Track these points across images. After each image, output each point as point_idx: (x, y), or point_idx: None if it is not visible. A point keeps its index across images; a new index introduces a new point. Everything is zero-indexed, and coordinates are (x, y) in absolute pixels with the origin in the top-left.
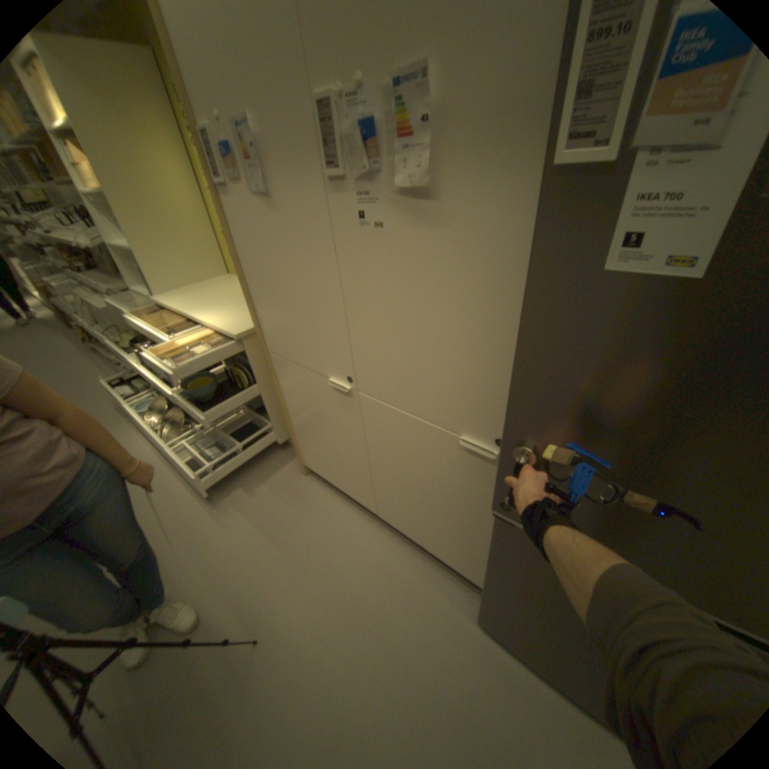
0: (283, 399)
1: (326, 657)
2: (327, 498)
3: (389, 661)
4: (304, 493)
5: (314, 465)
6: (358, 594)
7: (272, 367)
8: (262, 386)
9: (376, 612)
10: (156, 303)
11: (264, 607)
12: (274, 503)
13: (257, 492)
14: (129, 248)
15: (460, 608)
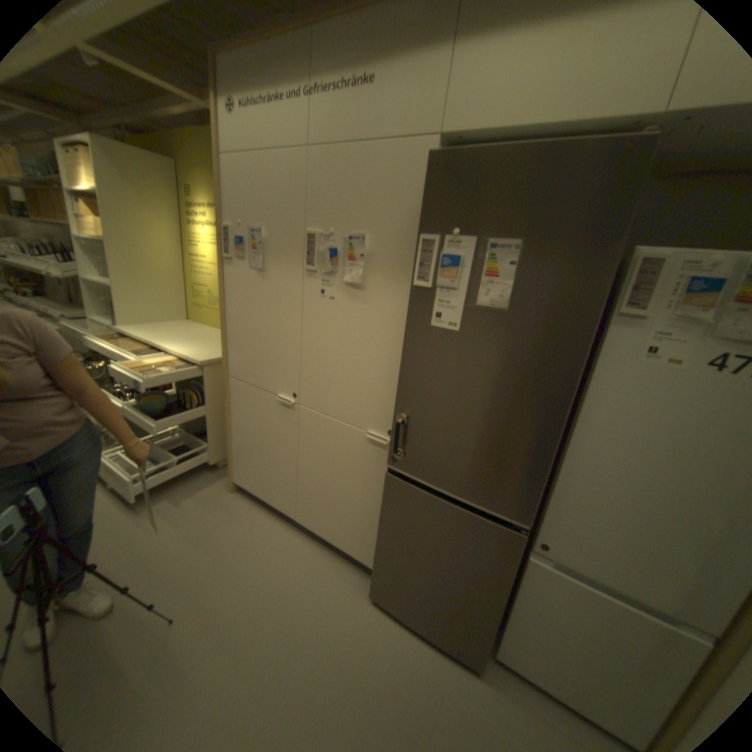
0: (229, 416)
1: (238, 629)
2: (250, 510)
3: (294, 629)
4: (229, 506)
5: (243, 480)
6: (272, 582)
7: (228, 388)
8: (209, 408)
9: (286, 594)
10: (117, 331)
11: (182, 594)
12: (199, 513)
13: (183, 504)
14: (108, 284)
15: (356, 590)
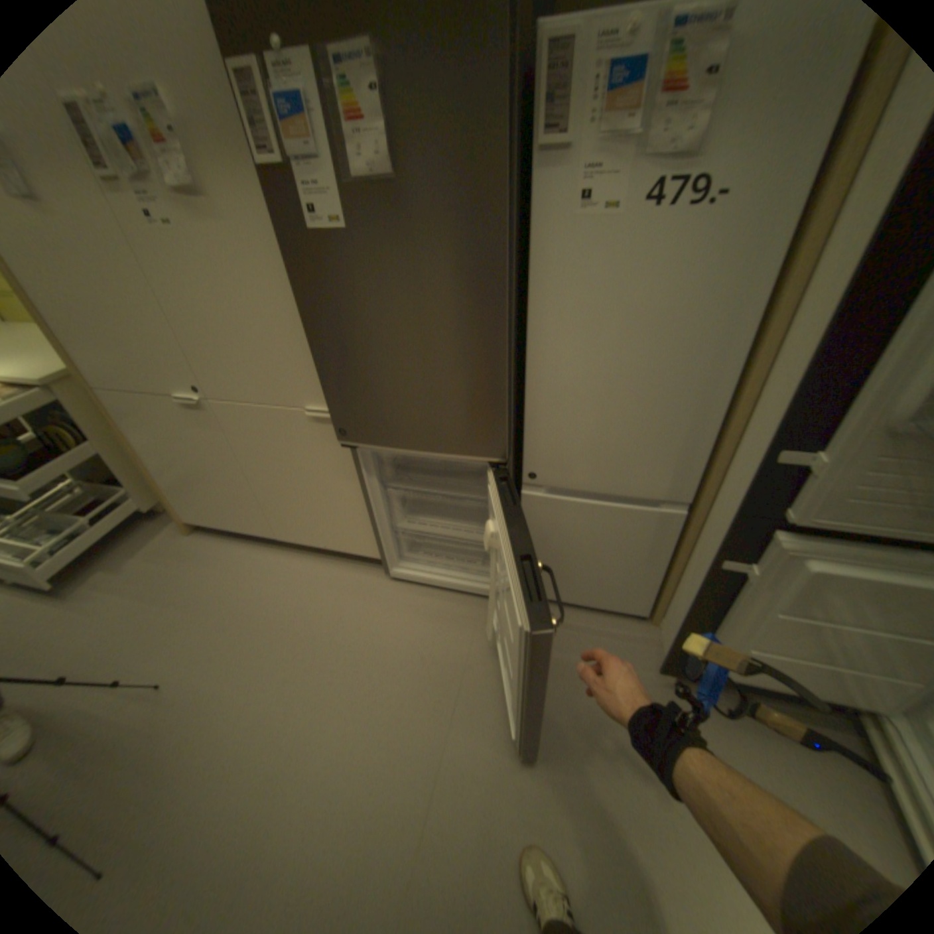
0: (128, 444)
1: (240, 665)
2: (218, 546)
3: (305, 642)
4: (189, 551)
5: (192, 516)
6: (267, 609)
7: (102, 407)
8: (96, 442)
9: (287, 614)
10: None
11: (160, 657)
12: (150, 571)
13: (124, 567)
14: None
15: (366, 583)
